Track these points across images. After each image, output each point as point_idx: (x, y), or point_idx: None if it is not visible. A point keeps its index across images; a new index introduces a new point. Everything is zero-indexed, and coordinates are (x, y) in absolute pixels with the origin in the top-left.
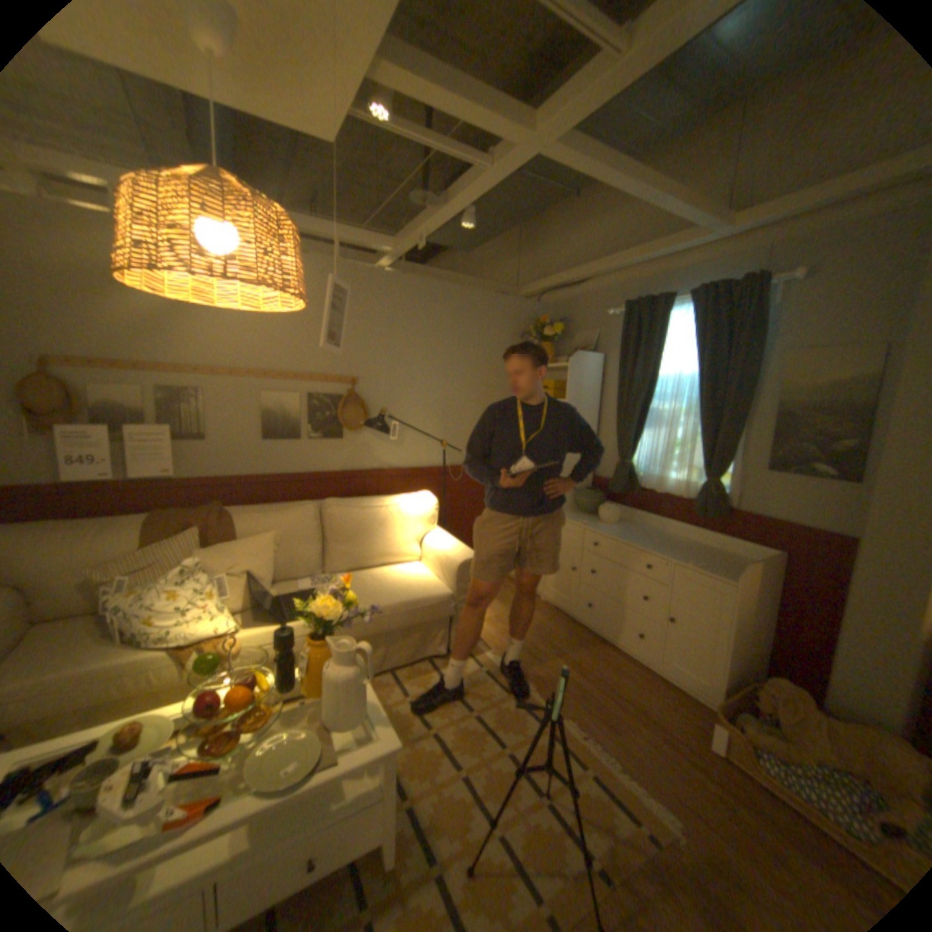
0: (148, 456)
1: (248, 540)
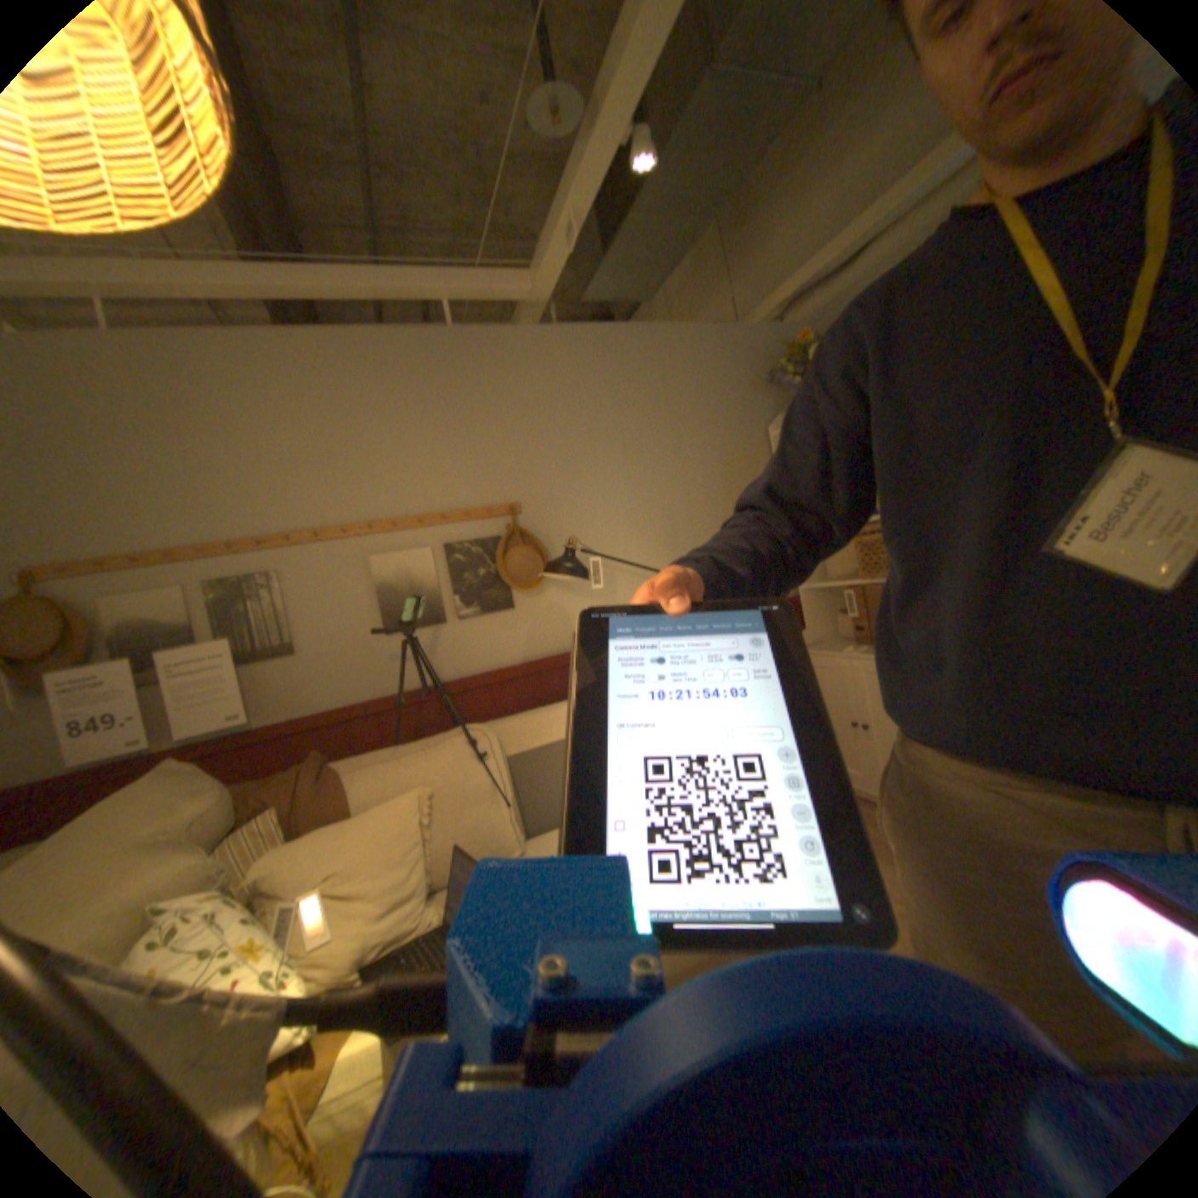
0: (200, 694)
1: (370, 814)
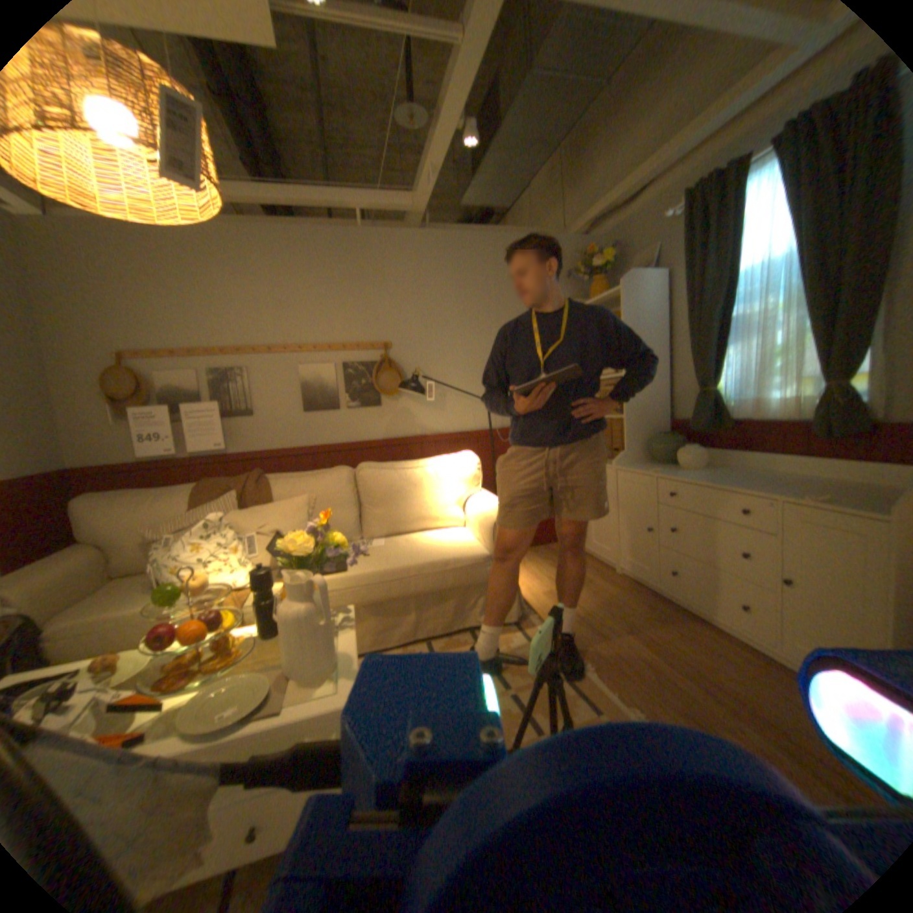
0: (202, 430)
1: (282, 501)
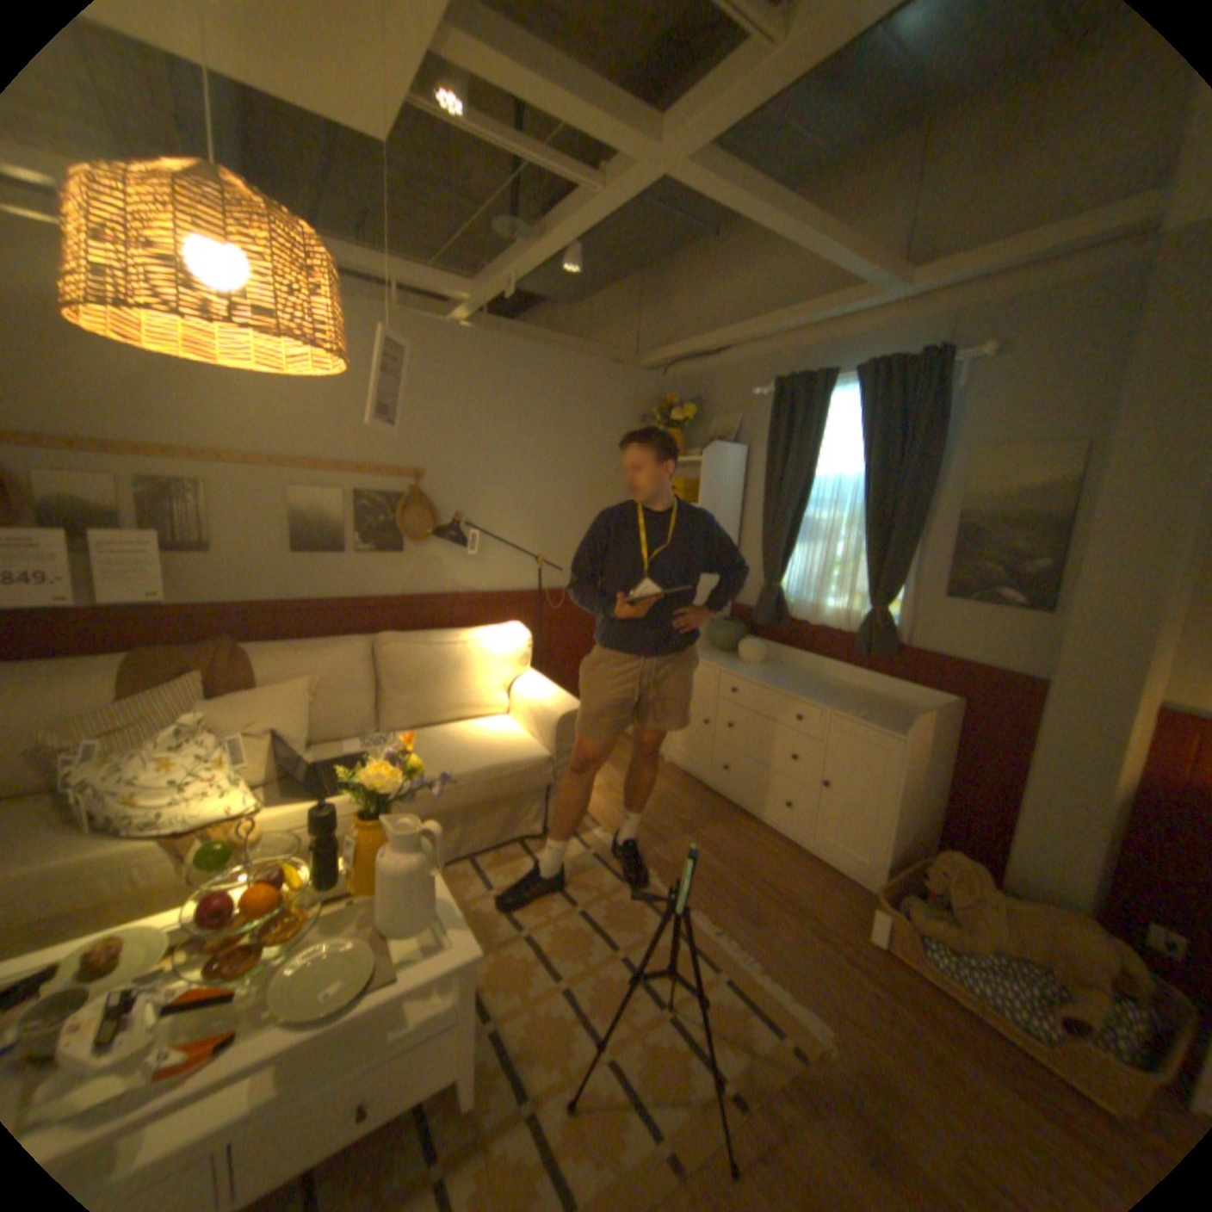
0: (125, 574)
1: (272, 689)
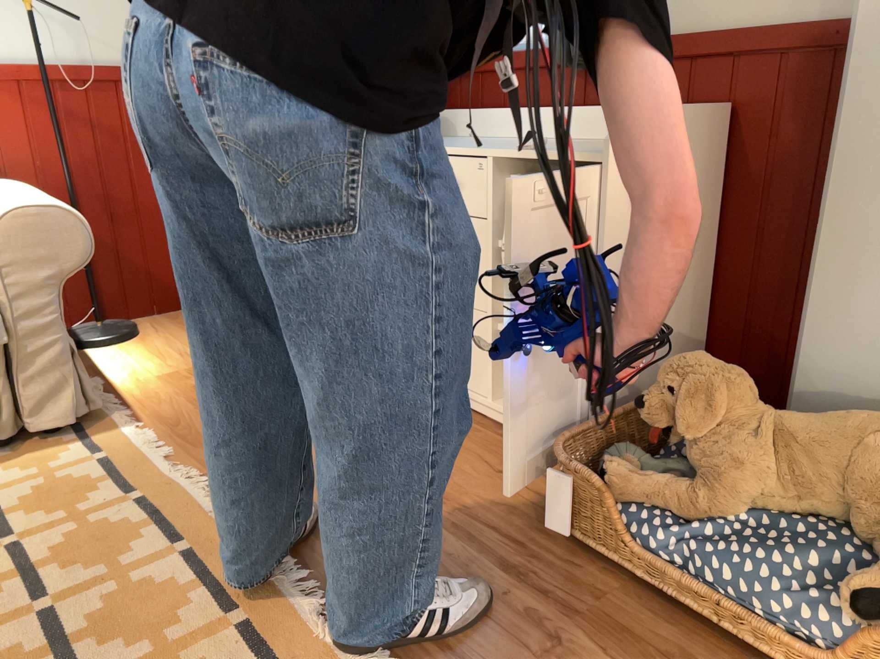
0: None
1: None
